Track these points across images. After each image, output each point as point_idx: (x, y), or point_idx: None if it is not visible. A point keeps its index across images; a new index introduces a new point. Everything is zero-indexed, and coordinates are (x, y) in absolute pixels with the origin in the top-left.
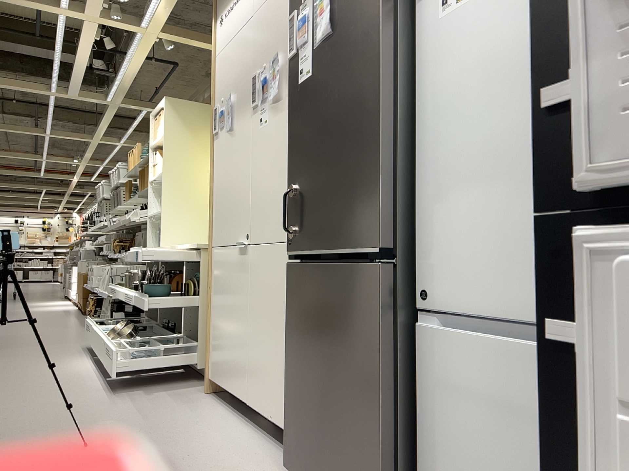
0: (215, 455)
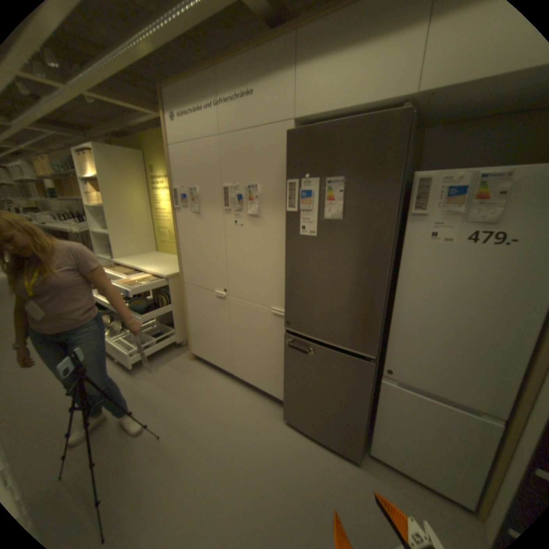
0: (237, 416)
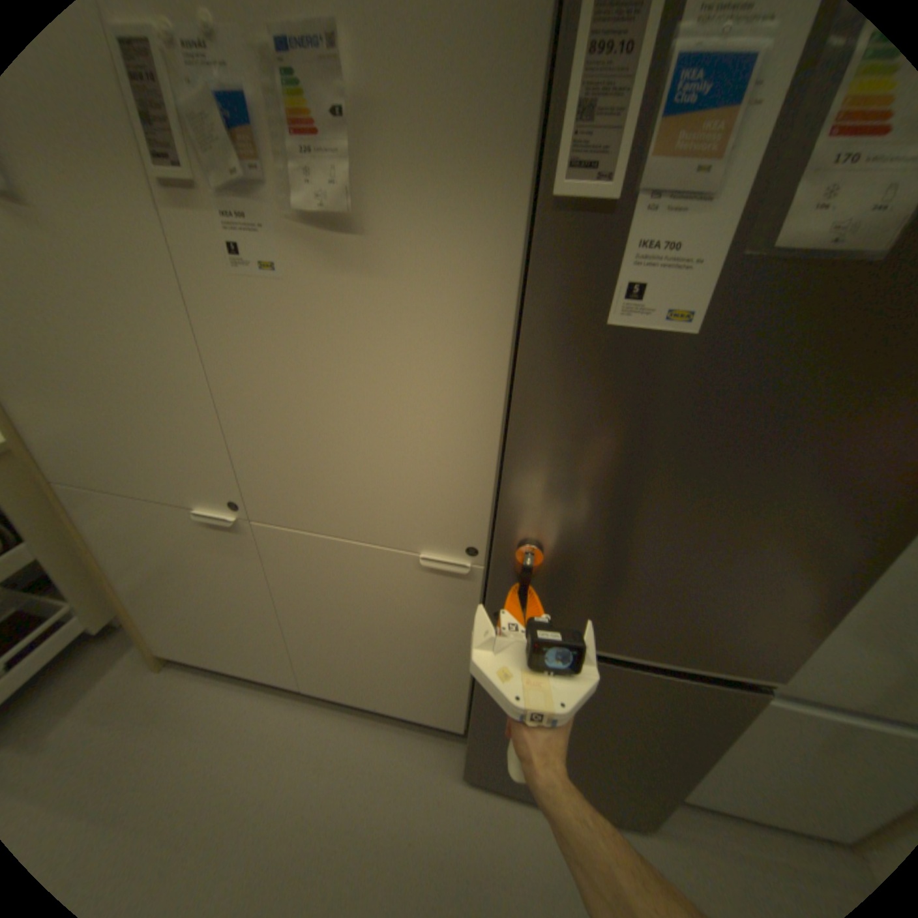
0: (343, 813)
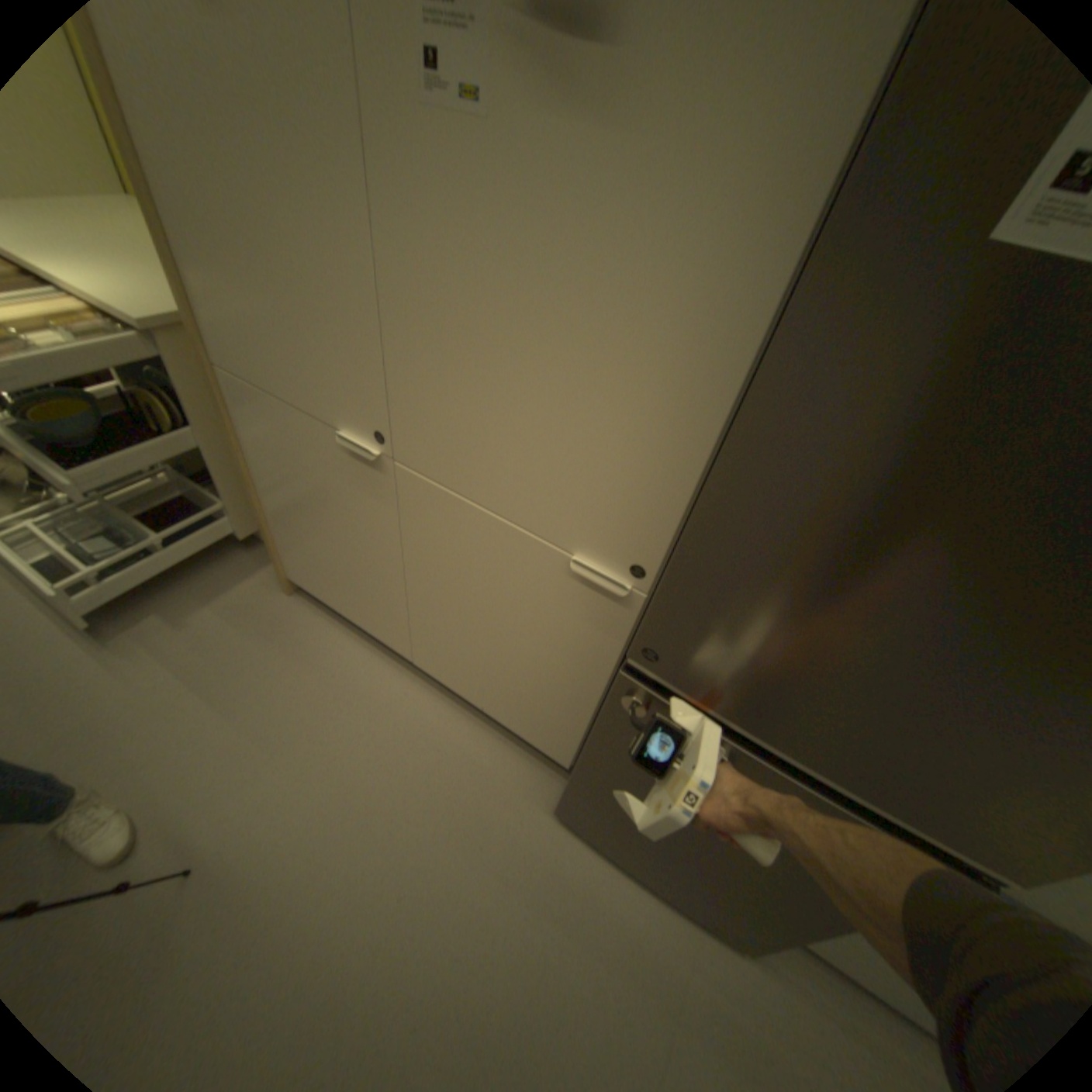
0: (426, 792)
